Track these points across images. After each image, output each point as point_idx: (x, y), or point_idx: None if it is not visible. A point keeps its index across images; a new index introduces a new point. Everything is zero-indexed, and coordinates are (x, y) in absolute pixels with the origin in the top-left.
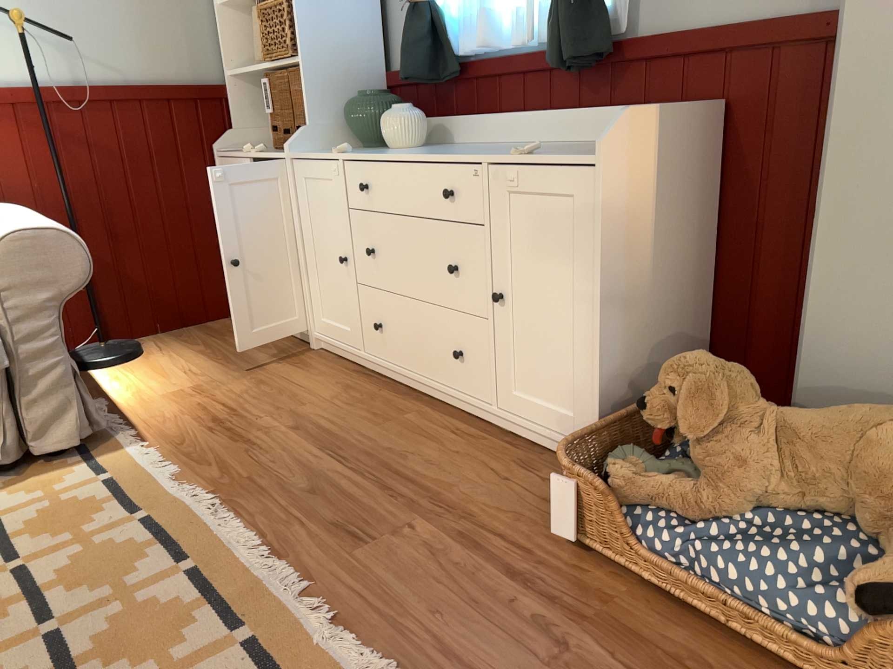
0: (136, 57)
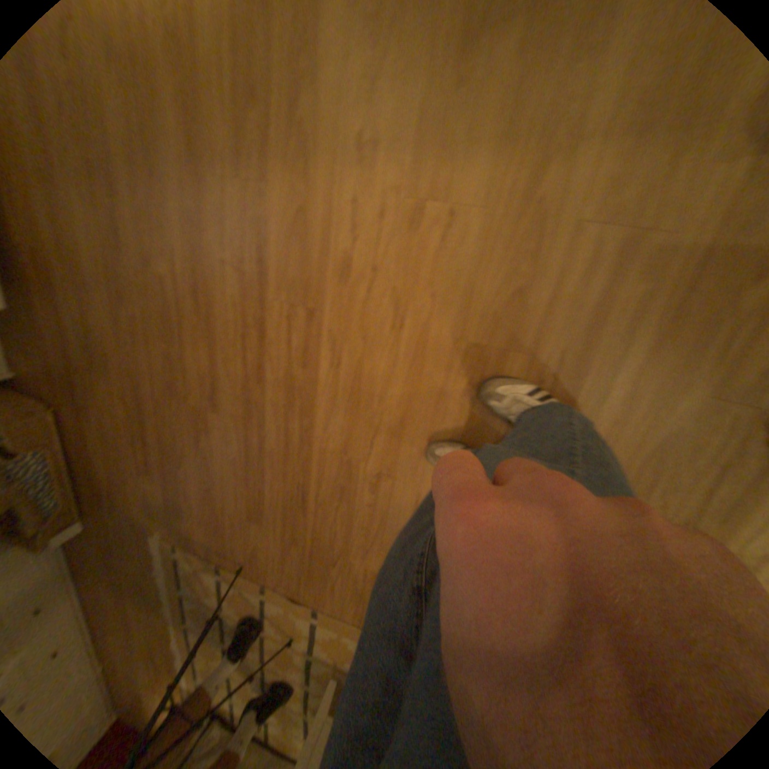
0: None
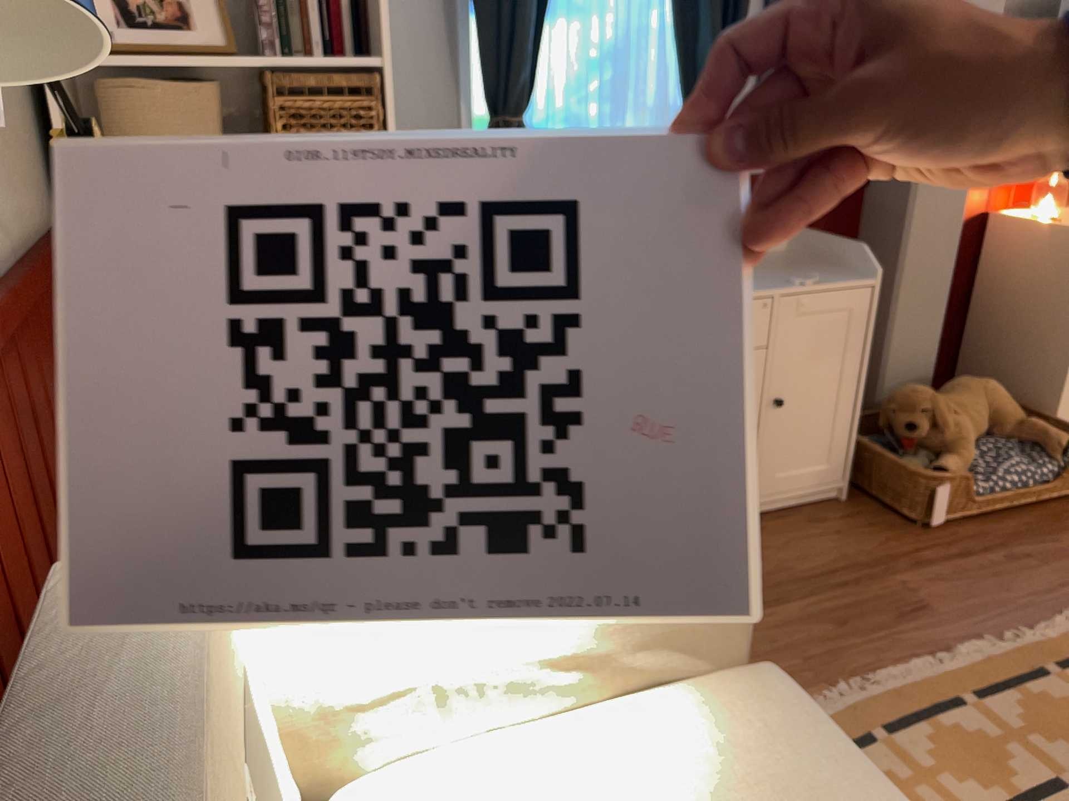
0: (1, 185)
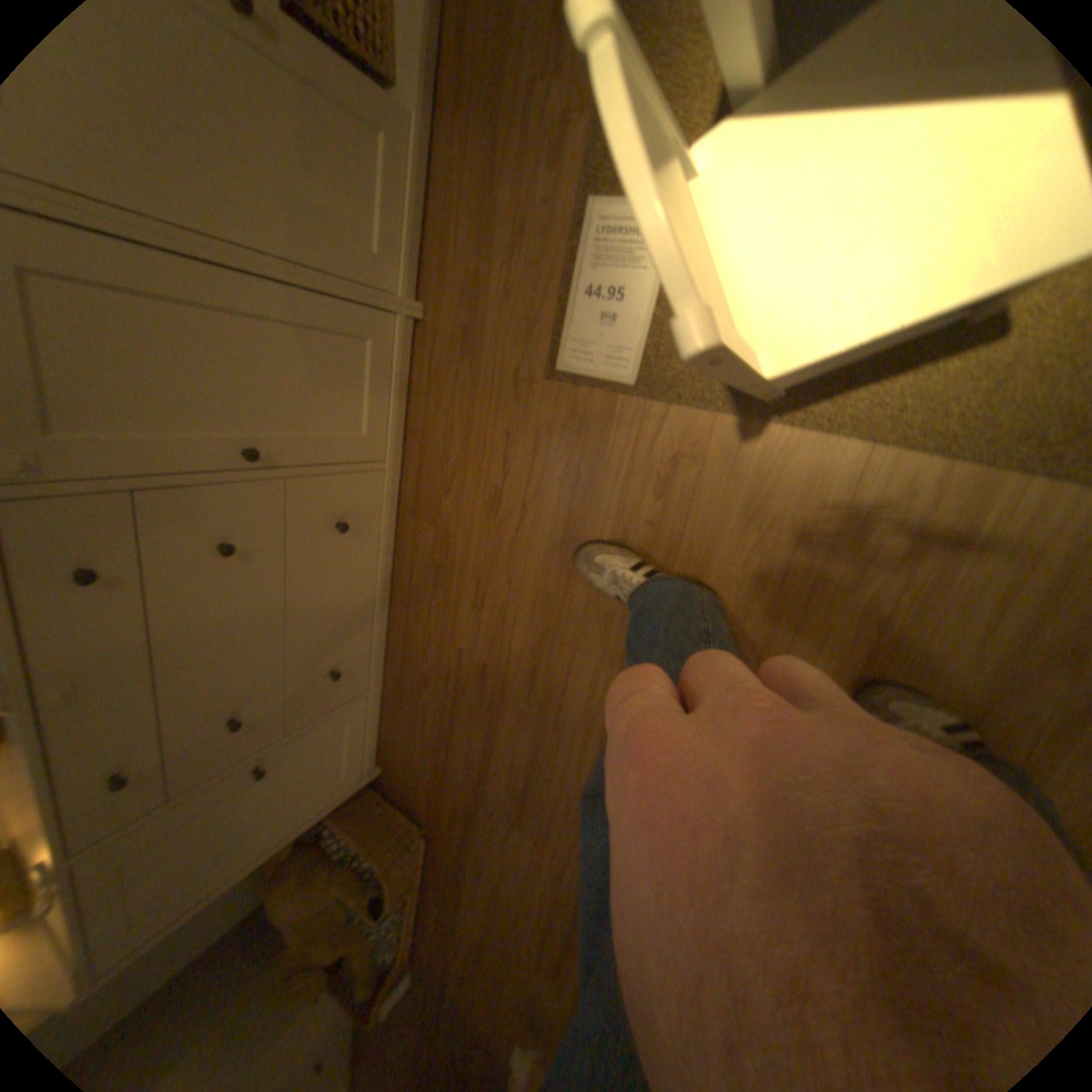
0: None
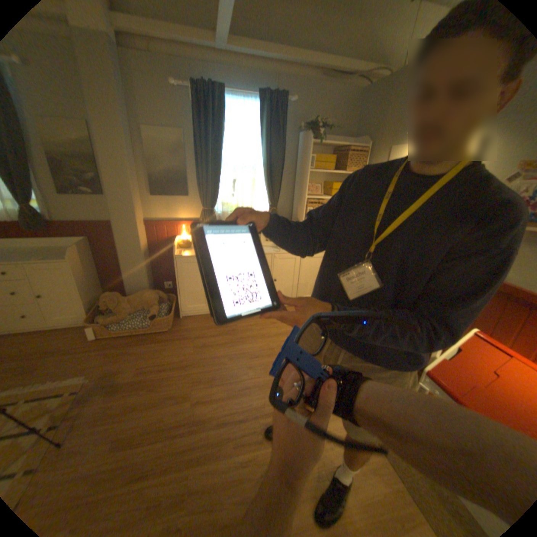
0: None
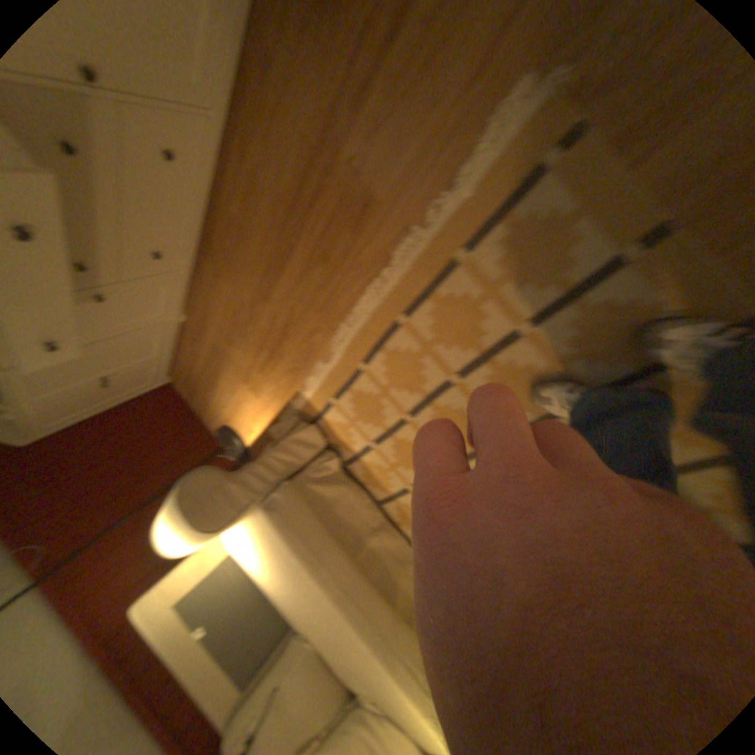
0: None
